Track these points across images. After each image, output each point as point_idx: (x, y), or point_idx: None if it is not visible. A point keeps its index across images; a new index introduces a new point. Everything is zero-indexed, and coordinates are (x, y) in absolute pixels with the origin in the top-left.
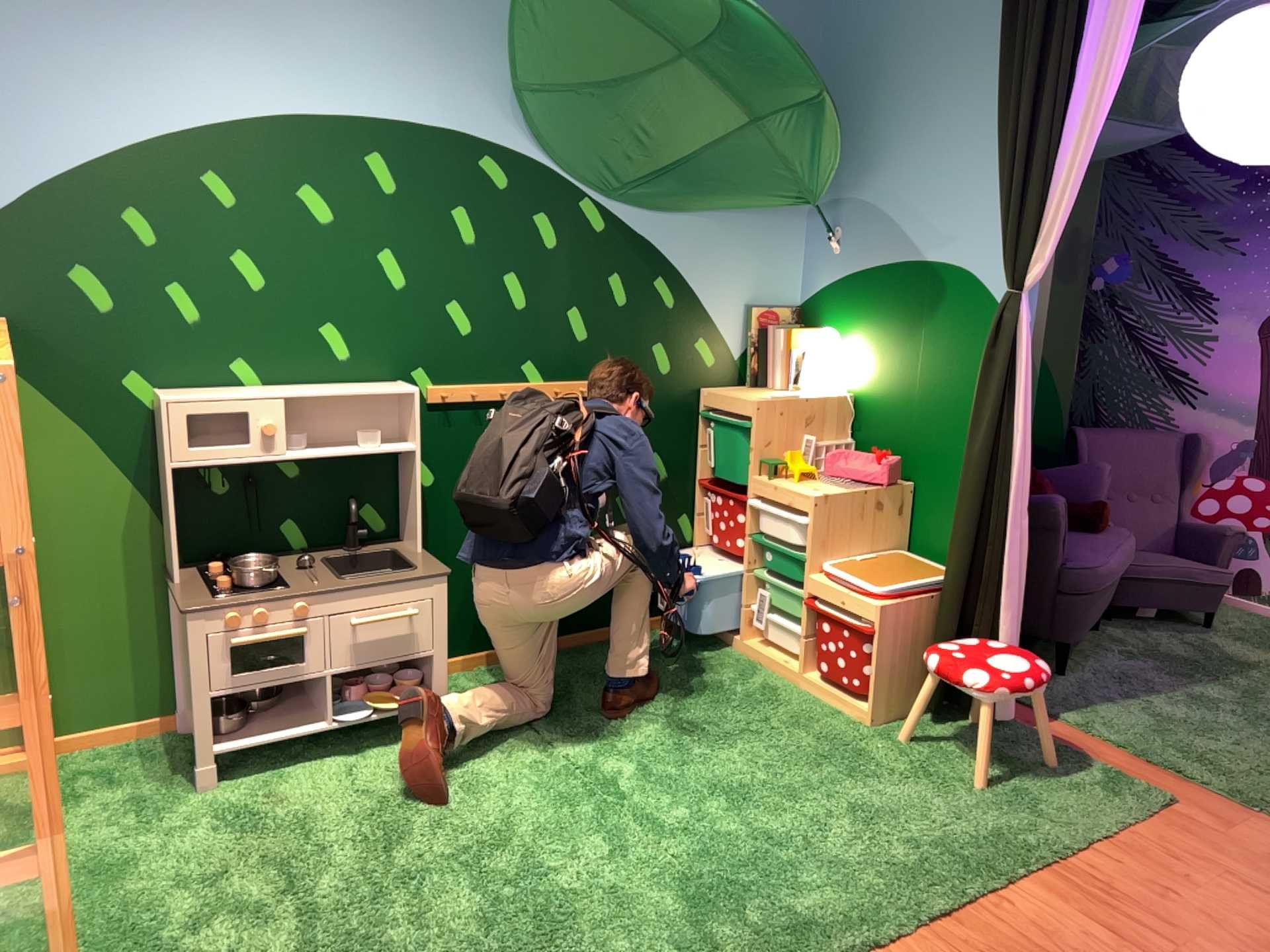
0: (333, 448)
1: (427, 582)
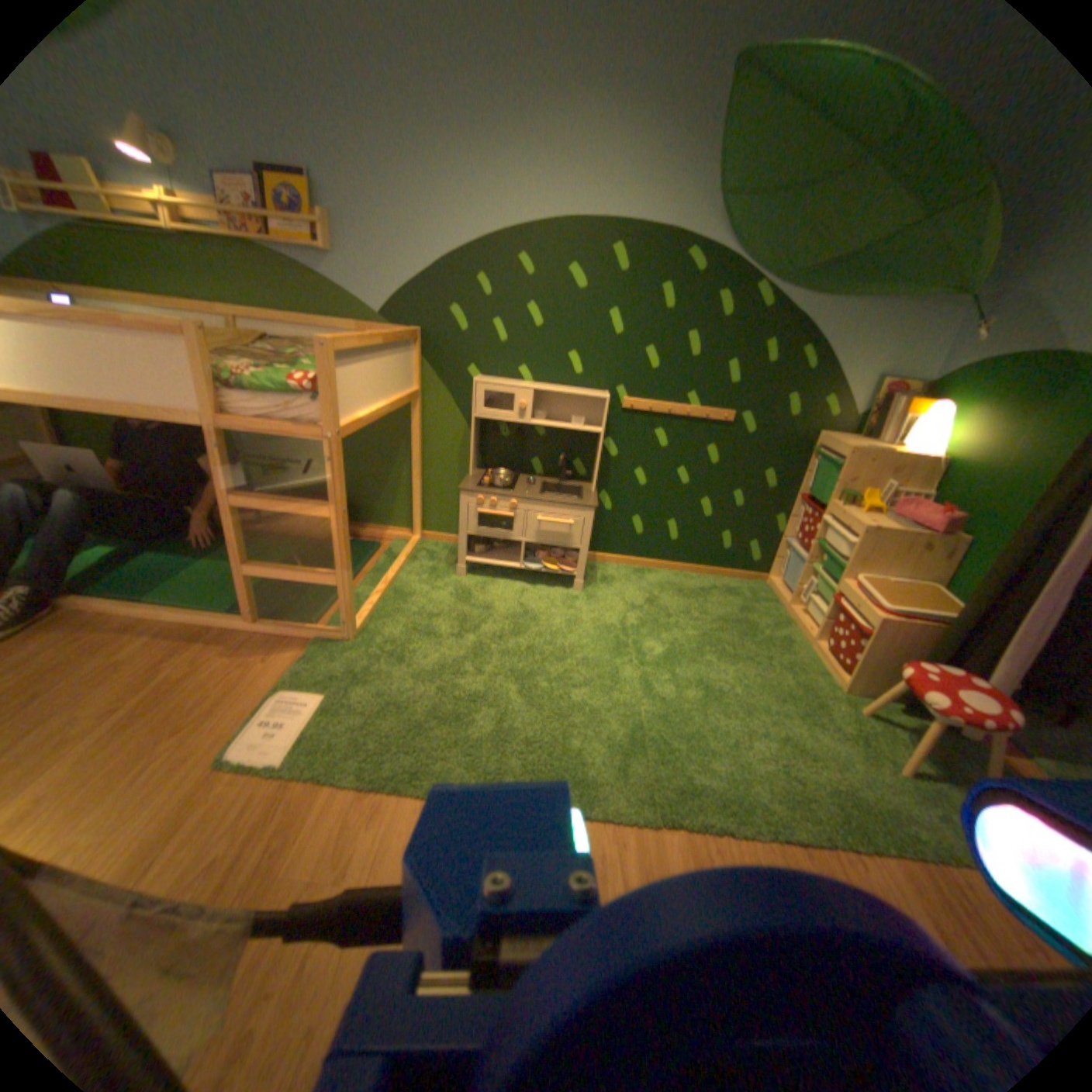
0: (554, 420)
1: (577, 507)
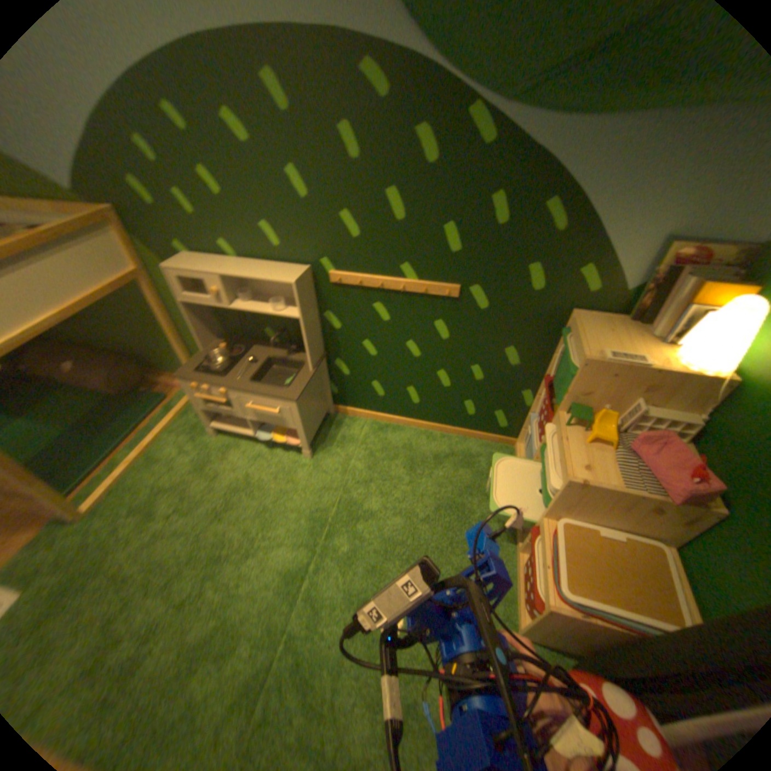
0: (265, 302)
1: (283, 400)
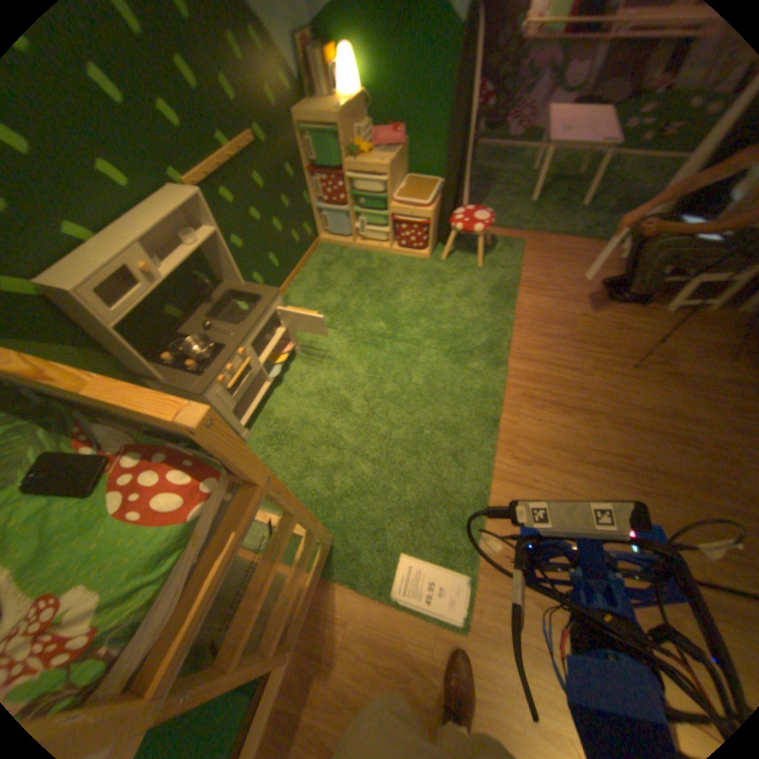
0: (167, 254)
1: (273, 302)
